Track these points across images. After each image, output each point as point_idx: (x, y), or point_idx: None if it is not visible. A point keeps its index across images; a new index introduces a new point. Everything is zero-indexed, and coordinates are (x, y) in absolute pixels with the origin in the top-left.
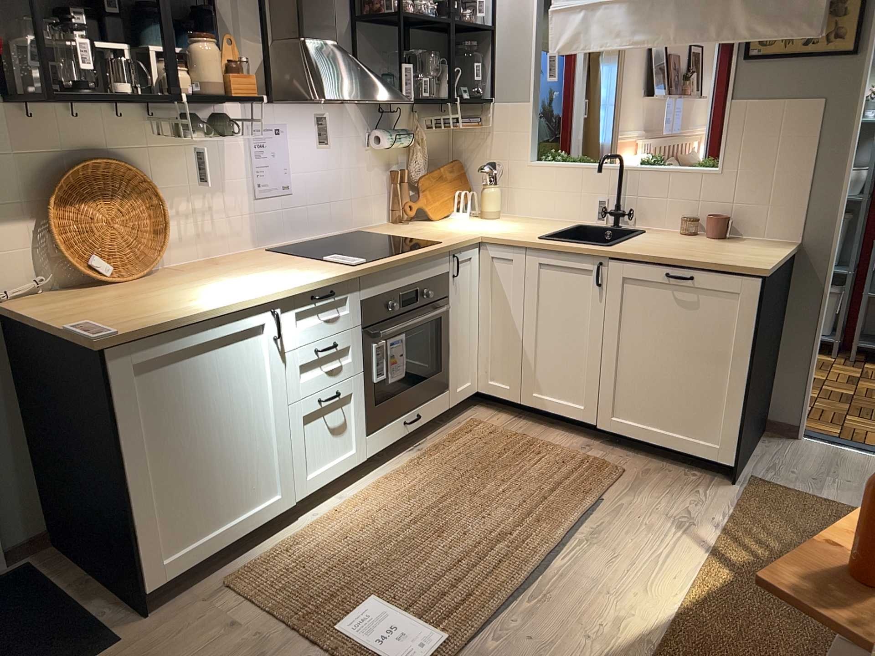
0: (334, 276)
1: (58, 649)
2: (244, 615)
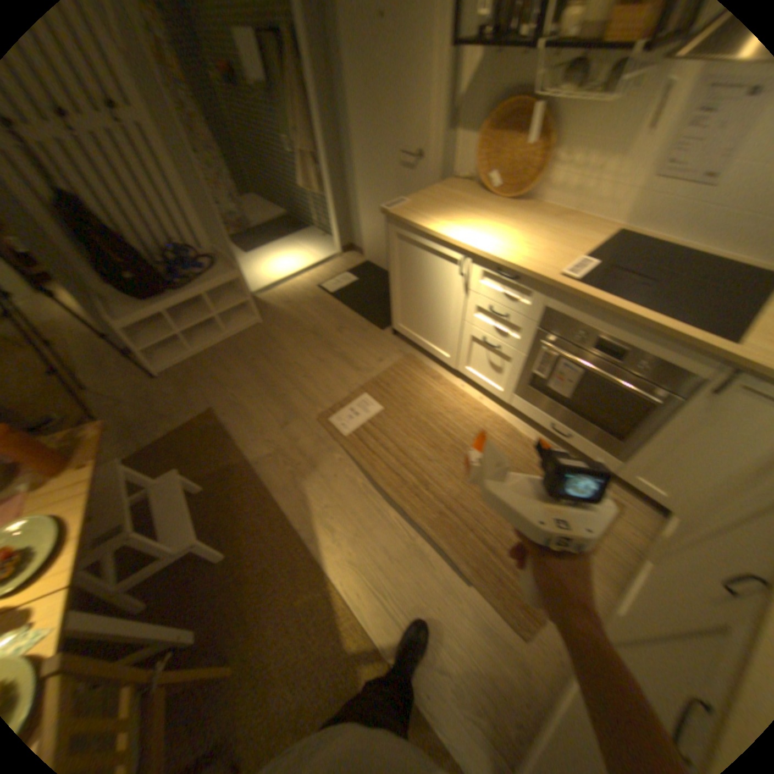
0: (522, 267)
1: (383, 317)
2: (387, 364)
